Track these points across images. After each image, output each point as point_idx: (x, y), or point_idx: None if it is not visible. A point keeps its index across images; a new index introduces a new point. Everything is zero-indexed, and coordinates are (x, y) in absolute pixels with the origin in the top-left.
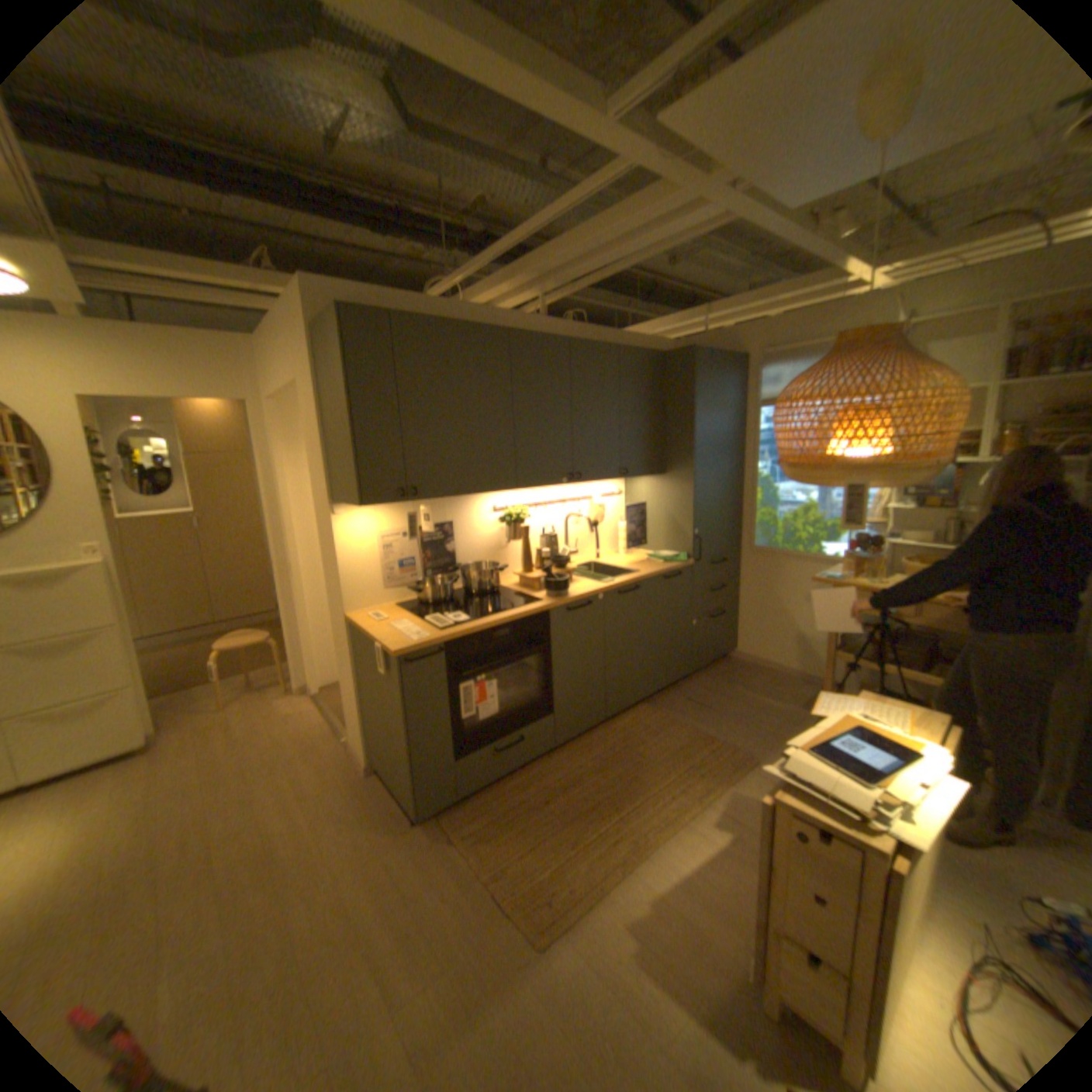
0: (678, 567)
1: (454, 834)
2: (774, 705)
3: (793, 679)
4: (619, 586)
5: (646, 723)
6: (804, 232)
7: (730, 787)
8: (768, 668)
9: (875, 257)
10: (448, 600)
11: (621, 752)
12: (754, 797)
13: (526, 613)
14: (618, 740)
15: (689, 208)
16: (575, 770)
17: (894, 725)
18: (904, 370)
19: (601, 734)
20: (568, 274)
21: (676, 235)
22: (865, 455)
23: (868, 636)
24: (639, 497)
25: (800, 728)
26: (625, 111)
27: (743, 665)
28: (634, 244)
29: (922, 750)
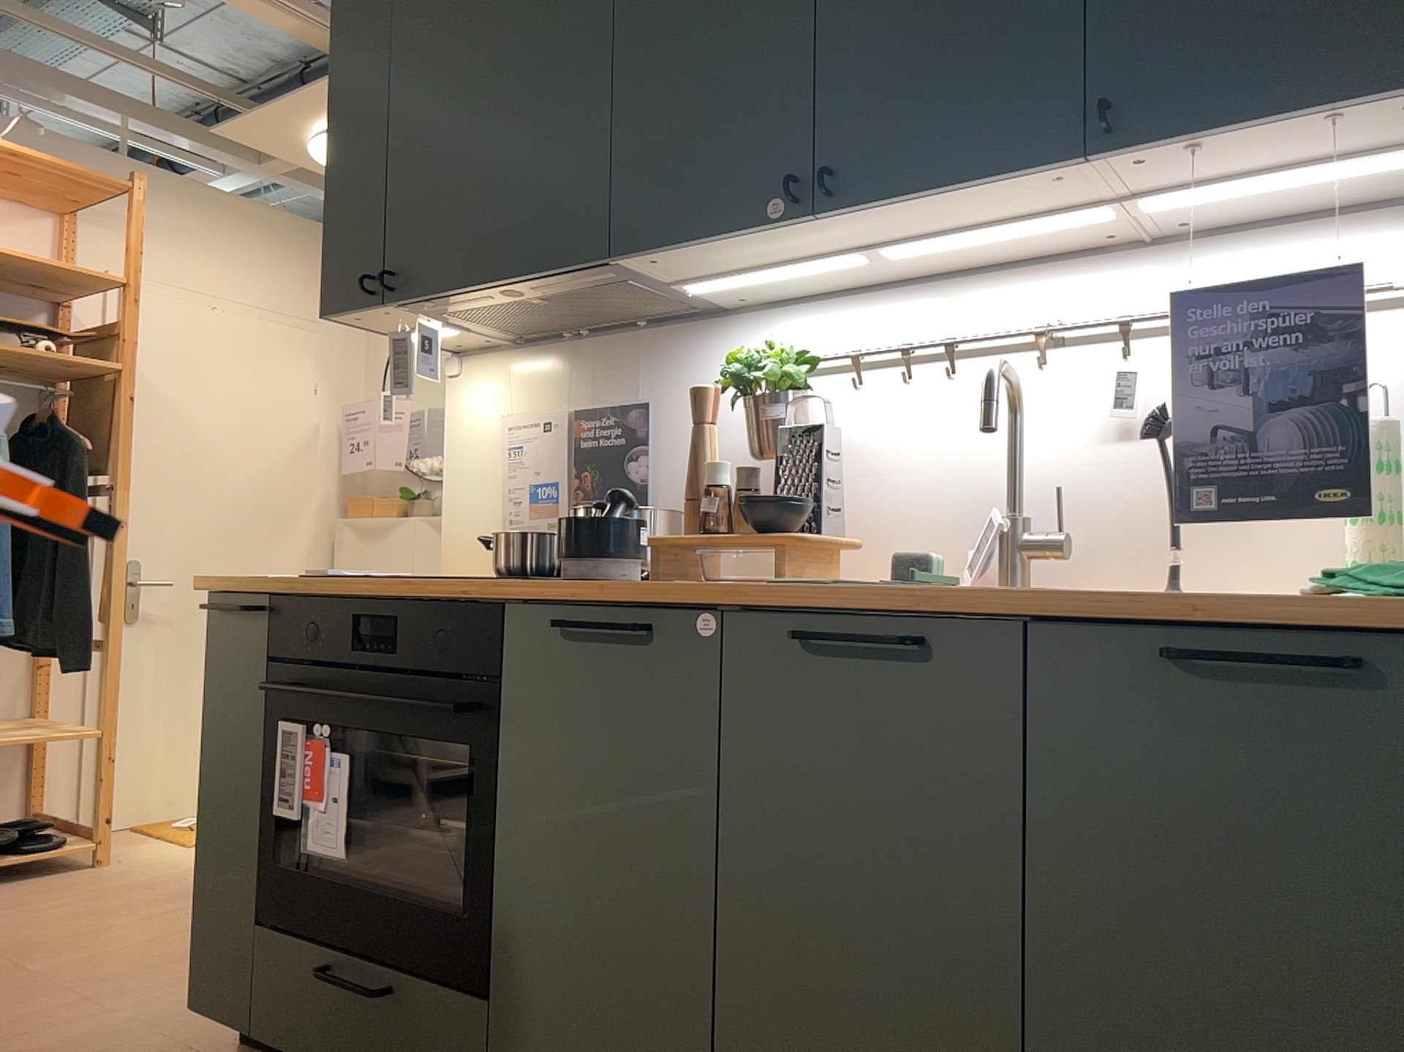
0: (1333, 611)
1: None
2: None
3: None
4: (802, 600)
5: None
6: None
7: None
8: None
9: None
10: None
11: None
12: None
13: (447, 591)
14: None
15: None
16: None
17: None
18: None
19: None
20: None
21: None
22: None
23: None
24: None
25: None
26: None
27: None
28: None
29: None
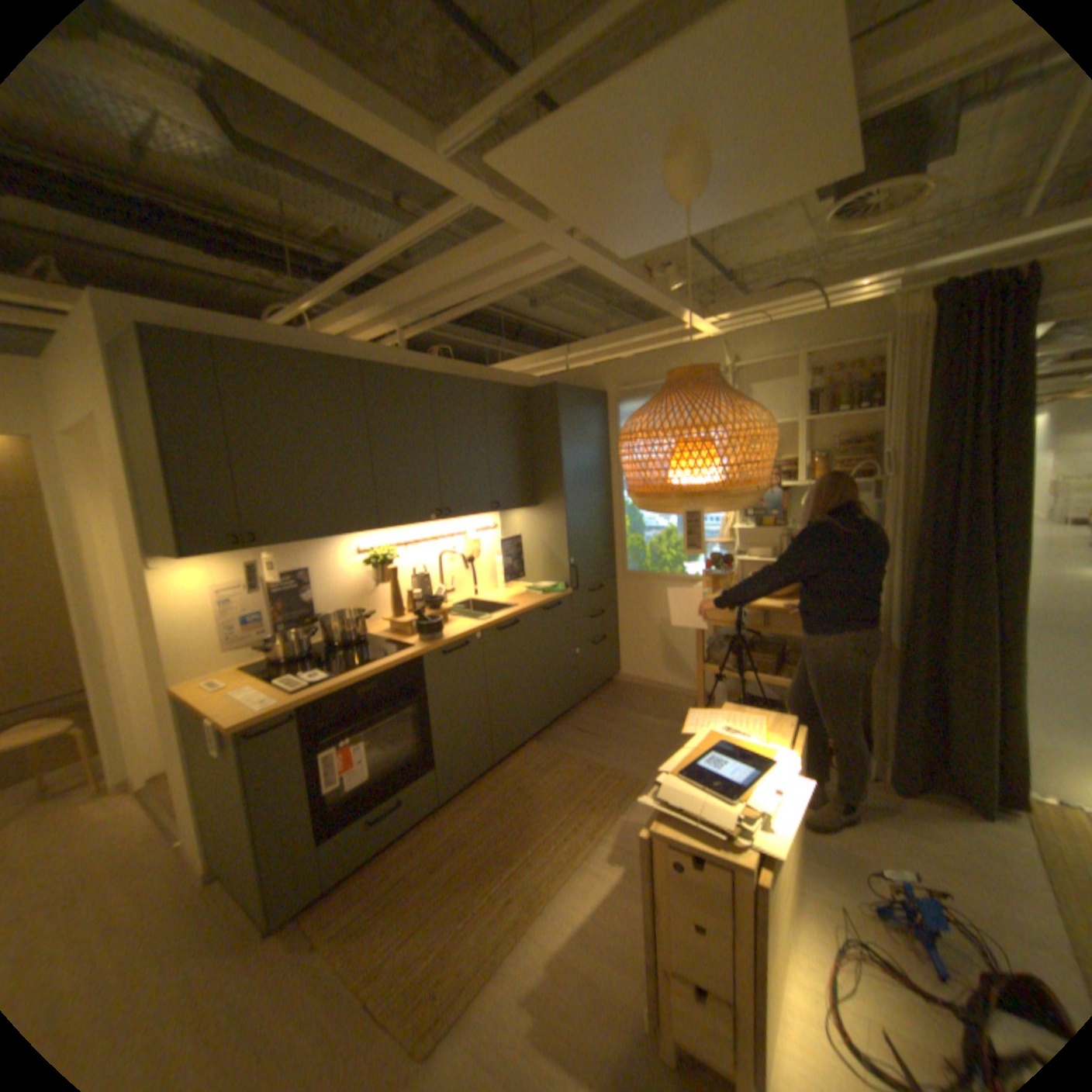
0: (556, 598)
1: (318, 936)
2: (656, 723)
3: (672, 695)
4: (497, 622)
5: (536, 762)
6: (640, 283)
7: (620, 816)
8: (649, 687)
9: (703, 310)
10: (305, 657)
11: (511, 798)
12: (642, 822)
13: (395, 662)
14: (507, 785)
15: (534, 252)
16: (462, 827)
17: (752, 733)
18: (722, 406)
19: (490, 781)
20: (423, 309)
21: (525, 277)
22: (698, 484)
23: (729, 647)
24: (515, 530)
25: (680, 743)
26: (454, 150)
27: (627, 687)
28: (485, 283)
29: (774, 757)
